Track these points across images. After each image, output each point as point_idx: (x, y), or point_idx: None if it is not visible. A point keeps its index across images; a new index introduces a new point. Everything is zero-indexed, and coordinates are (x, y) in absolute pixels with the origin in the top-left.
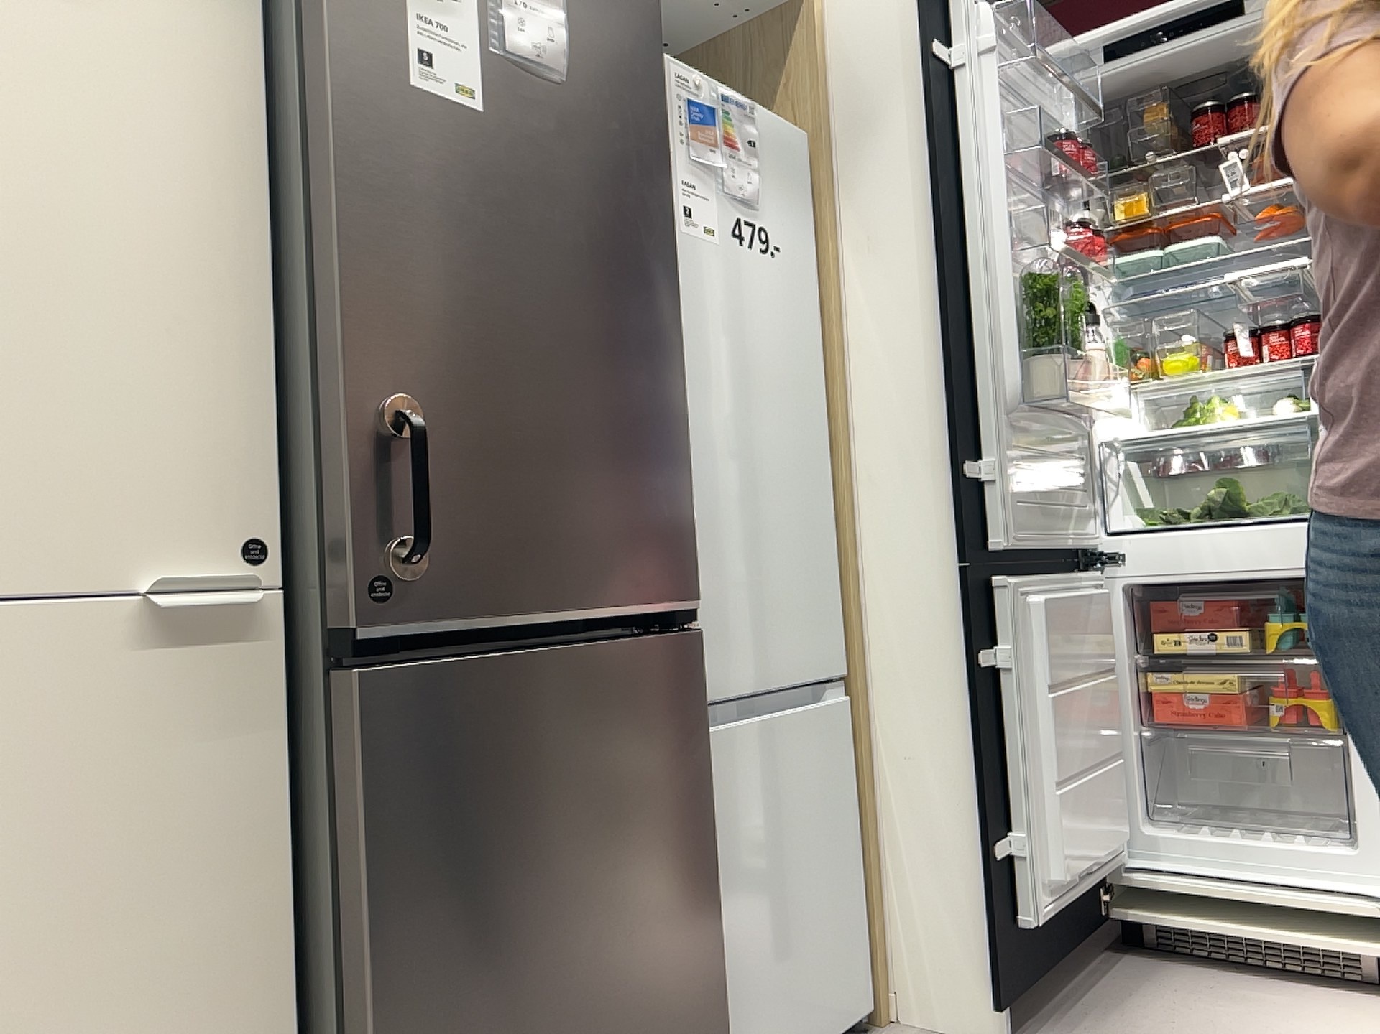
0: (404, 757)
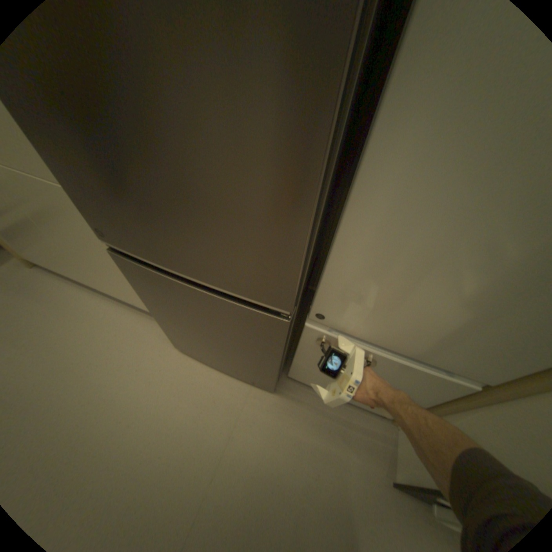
0: (135, 276)
